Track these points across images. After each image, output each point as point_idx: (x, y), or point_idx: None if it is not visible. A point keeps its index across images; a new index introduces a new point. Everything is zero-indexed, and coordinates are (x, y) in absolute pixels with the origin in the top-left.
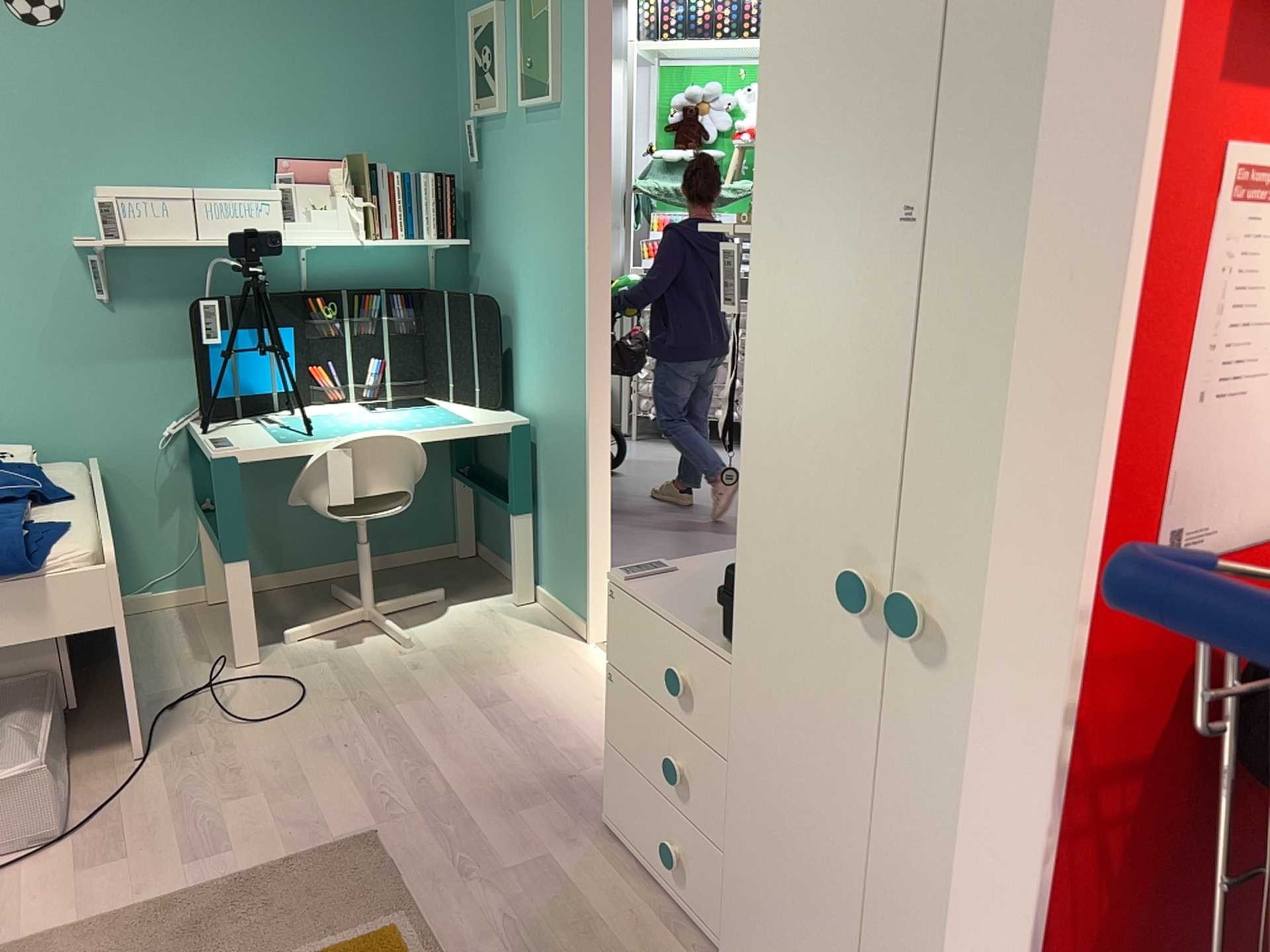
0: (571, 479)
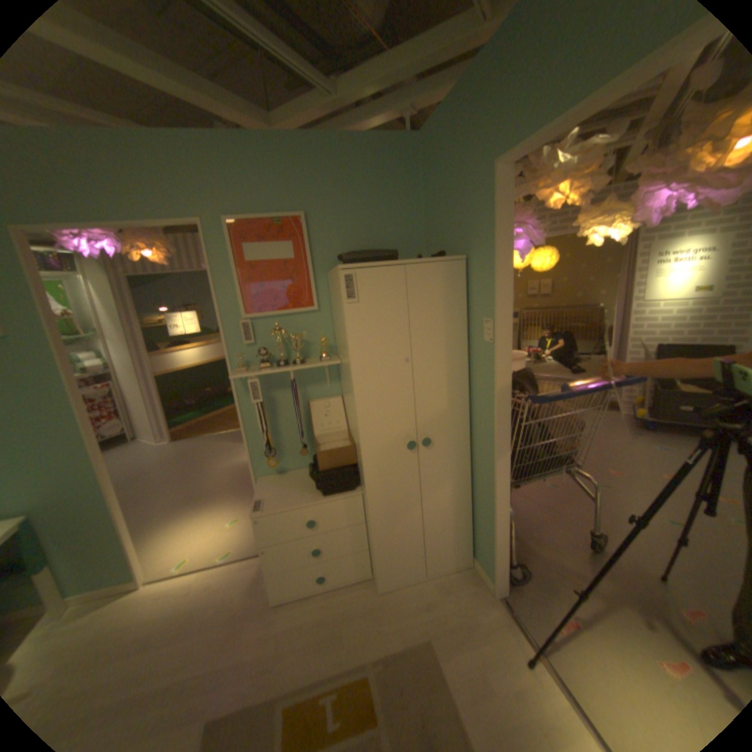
0: (89, 525)
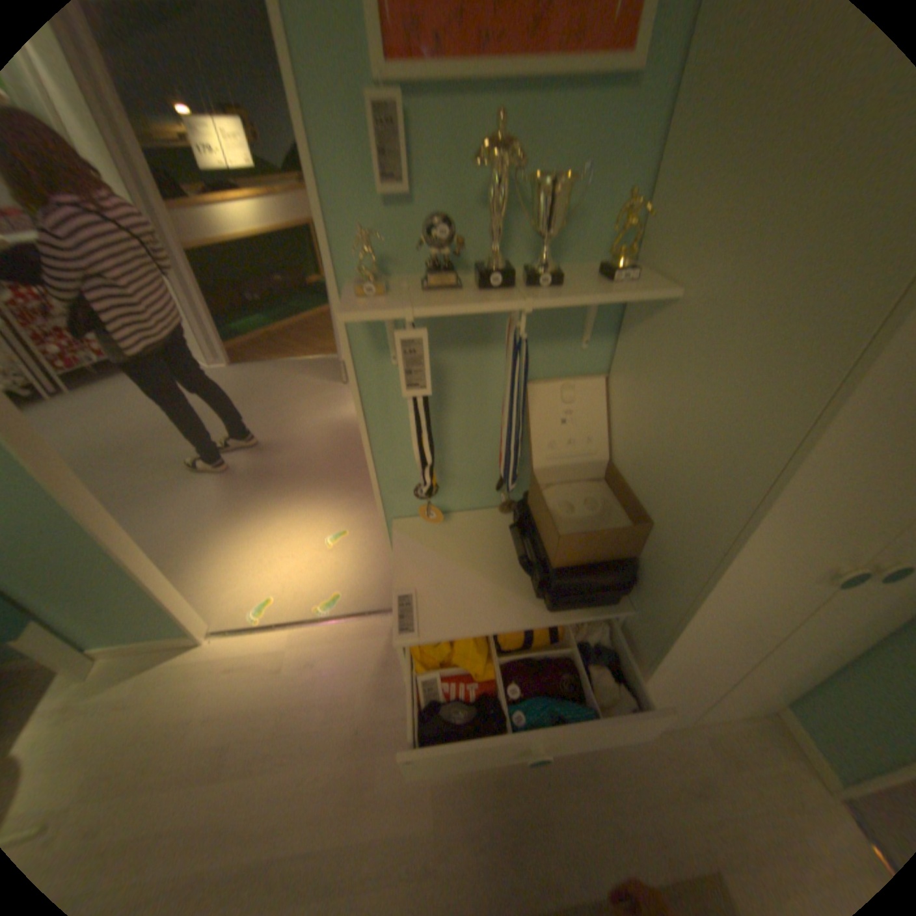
0: (81, 571)
